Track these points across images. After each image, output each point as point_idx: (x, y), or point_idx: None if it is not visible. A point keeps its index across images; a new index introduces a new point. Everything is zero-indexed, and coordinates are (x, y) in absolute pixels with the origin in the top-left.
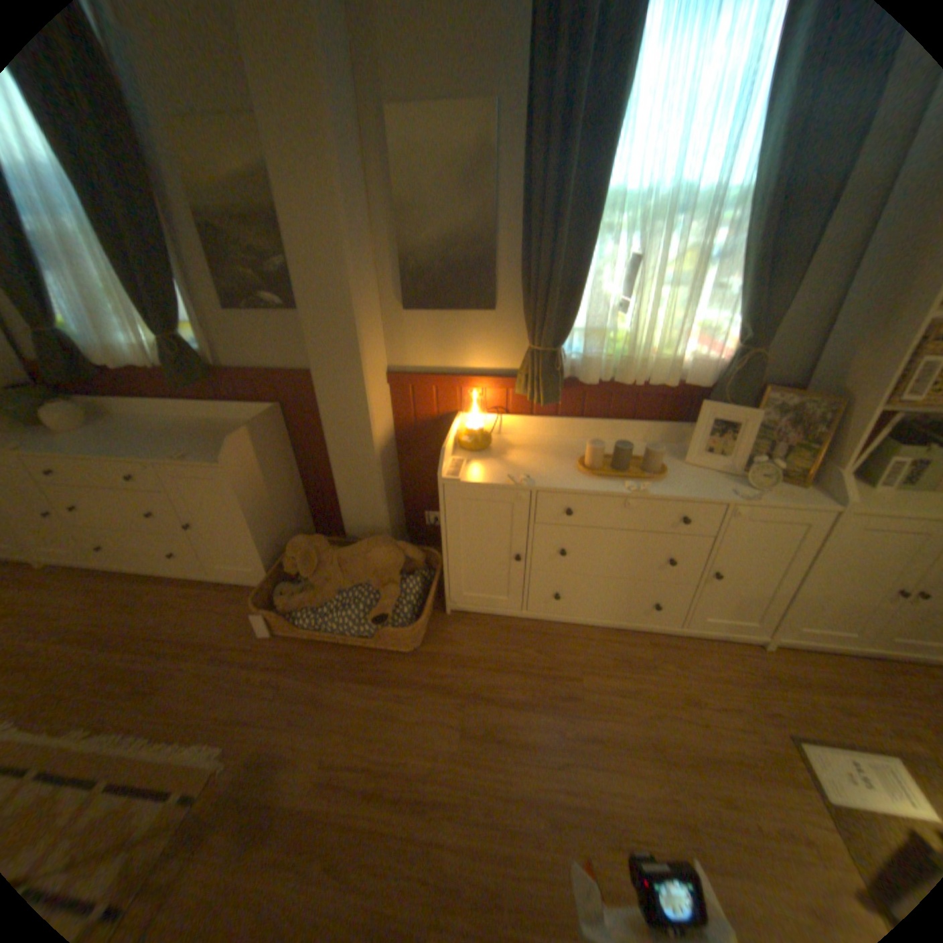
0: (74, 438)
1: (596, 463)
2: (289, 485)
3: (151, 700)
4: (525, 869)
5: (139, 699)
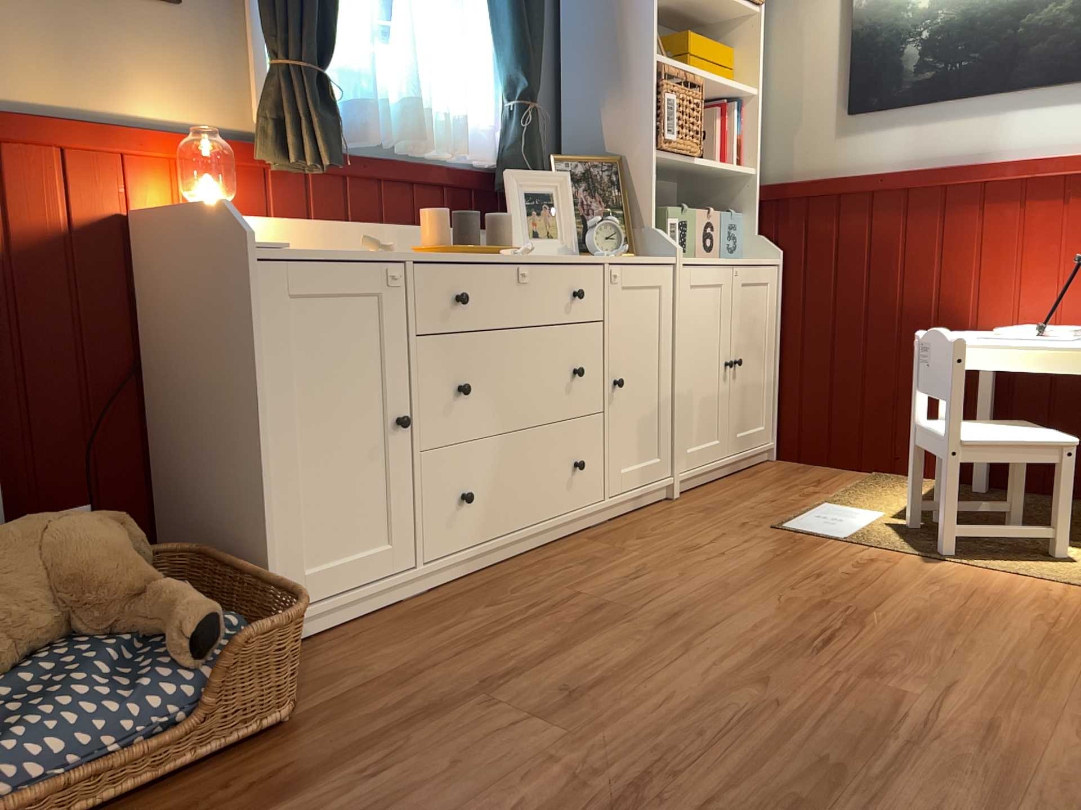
0: None
1: (445, 239)
2: None
3: None
4: (800, 728)
5: None
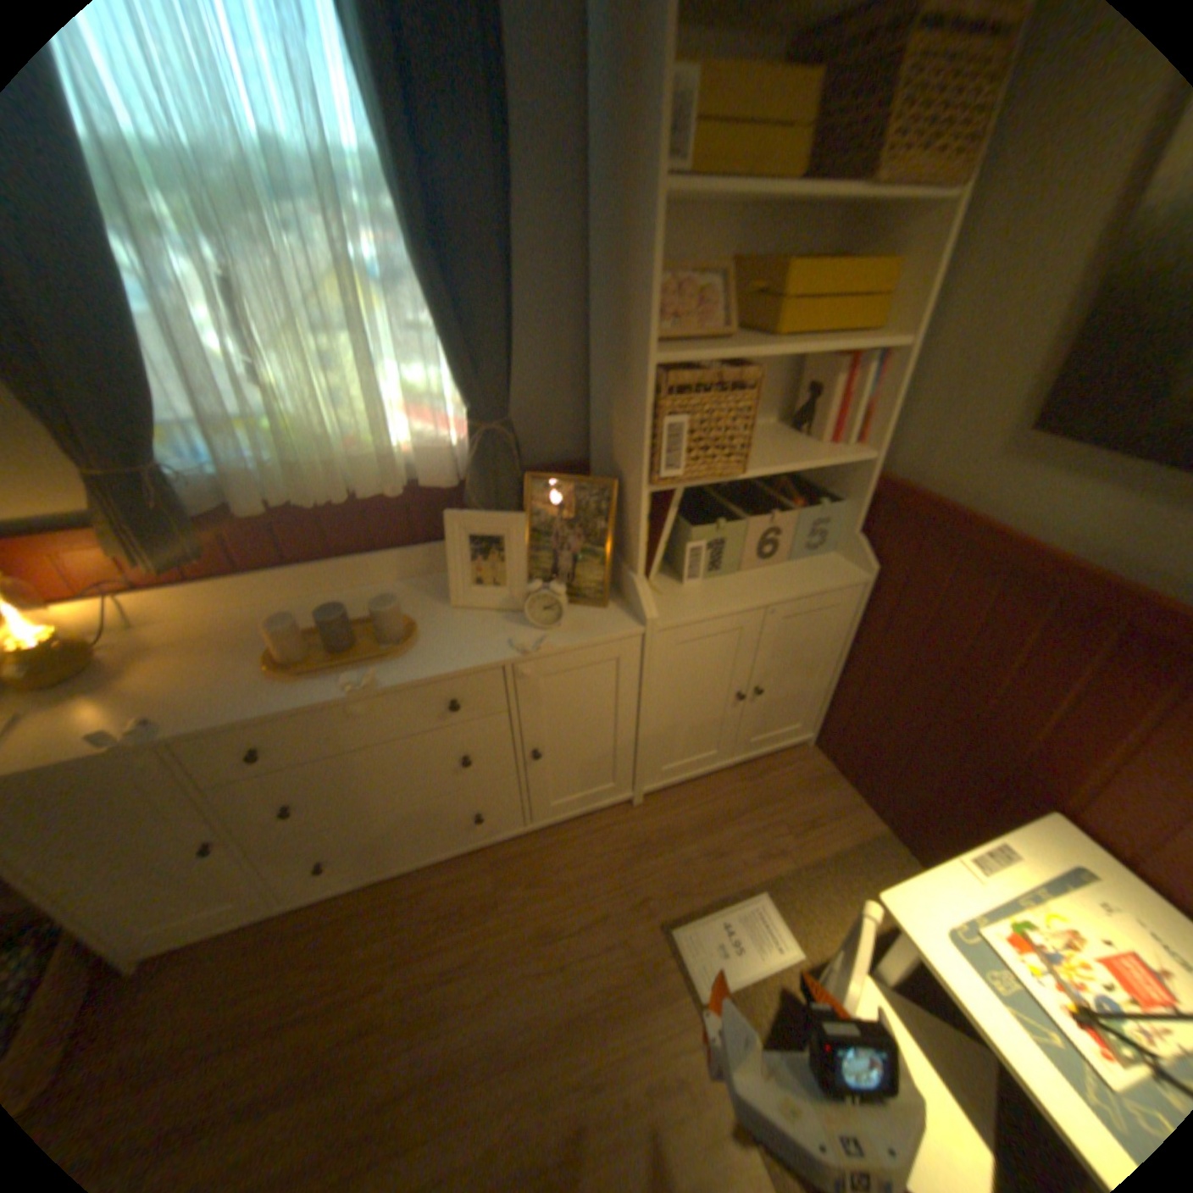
0: None
1: (292, 652)
2: None
3: None
4: None
5: None
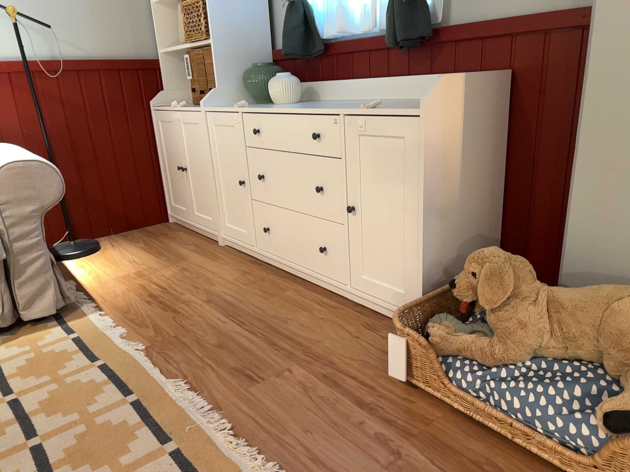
0: (284, 106)
1: None
2: (486, 195)
3: (251, 387)
4: None
5: (242, 380)
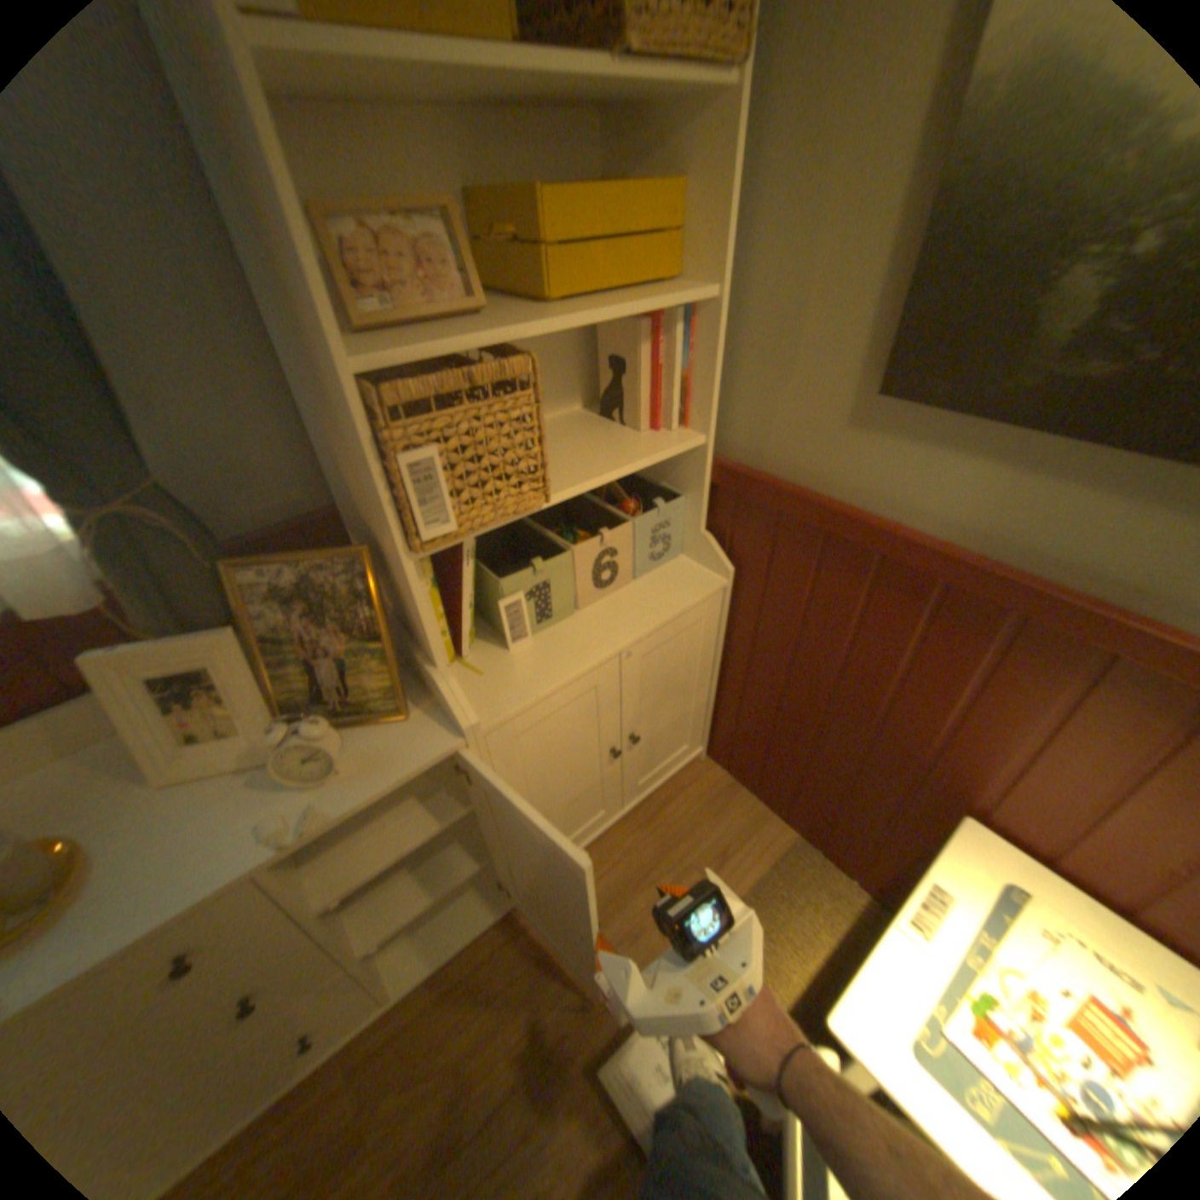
0: None
1: None
2: None
3: None
4: None
5: None
